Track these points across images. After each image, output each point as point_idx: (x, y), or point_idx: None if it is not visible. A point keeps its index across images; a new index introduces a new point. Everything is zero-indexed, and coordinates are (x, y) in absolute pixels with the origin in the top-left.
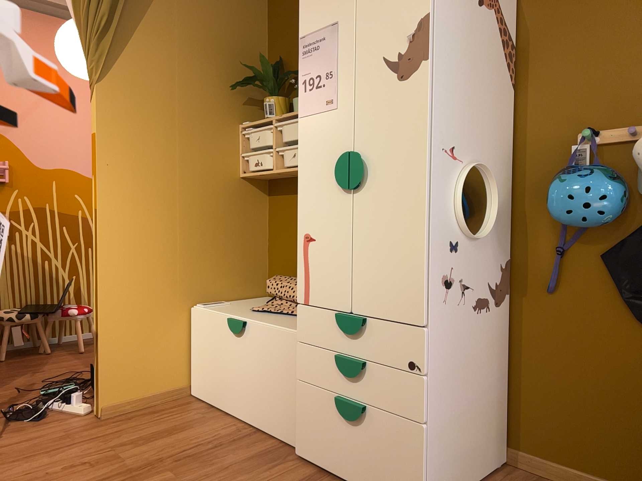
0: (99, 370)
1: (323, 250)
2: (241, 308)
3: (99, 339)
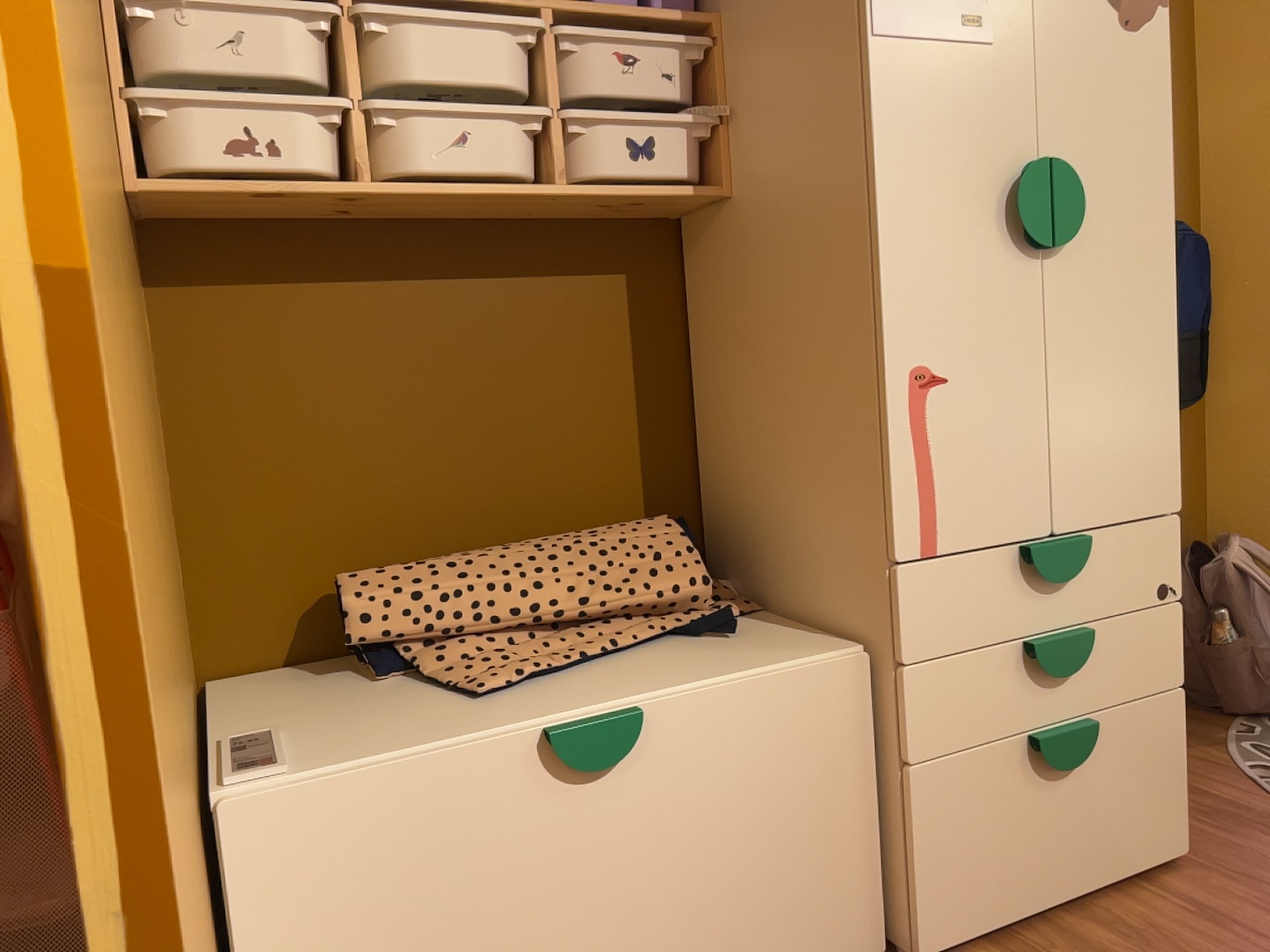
0: None
1: (975, 405)
2: (398, 713)
3: None
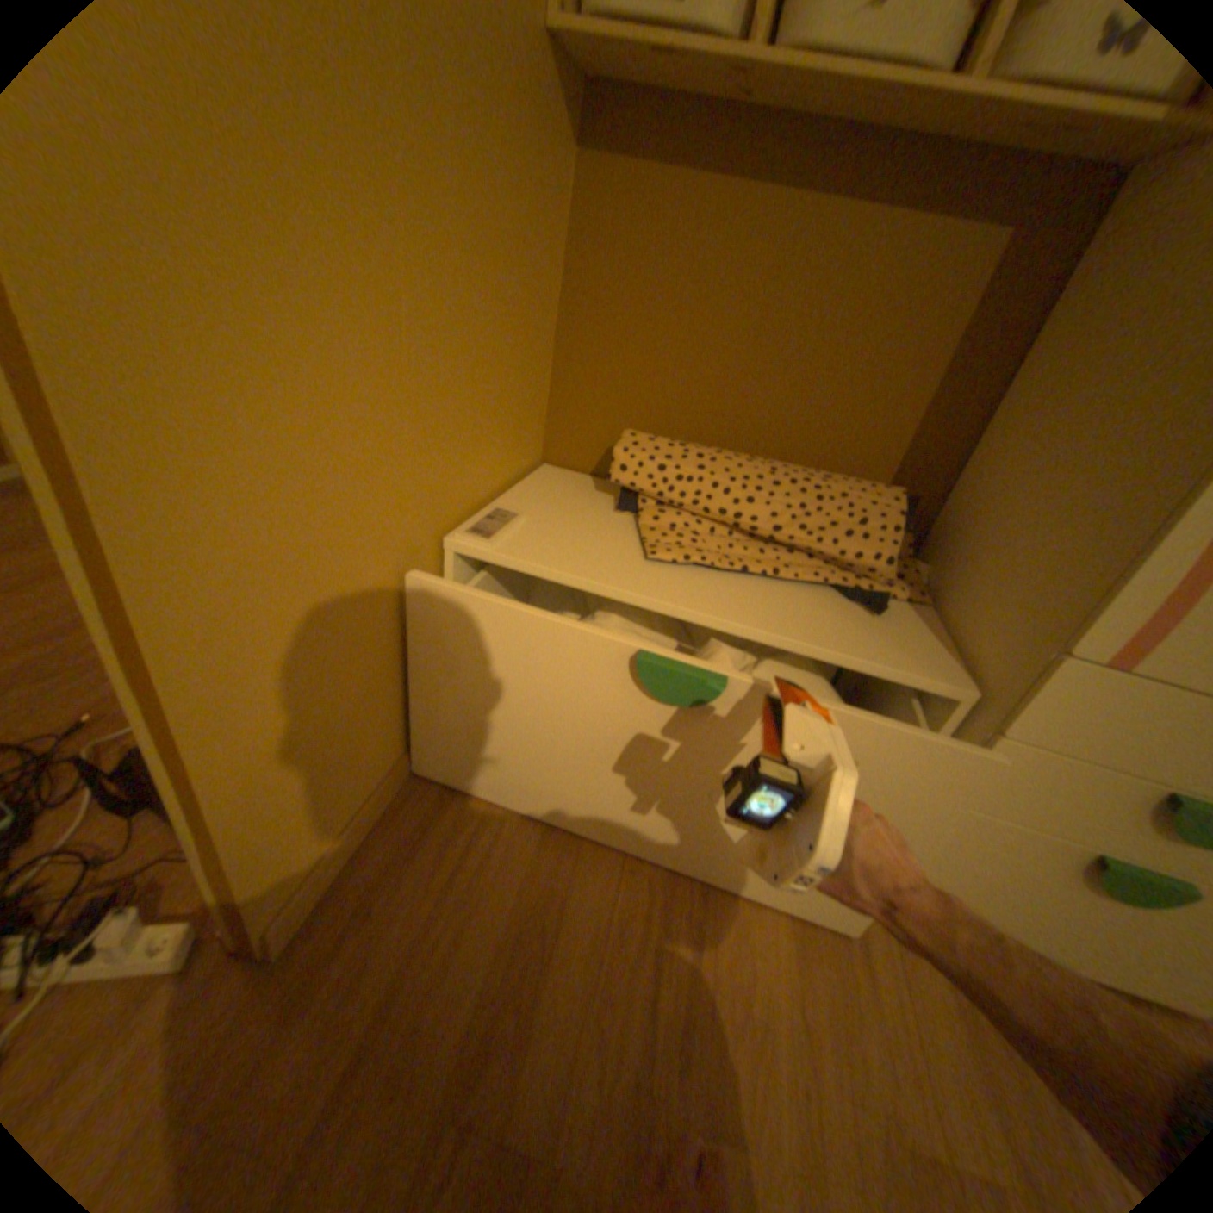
0: (231, 864)
1: None
2: (596, 540)
3: (202, 786)
